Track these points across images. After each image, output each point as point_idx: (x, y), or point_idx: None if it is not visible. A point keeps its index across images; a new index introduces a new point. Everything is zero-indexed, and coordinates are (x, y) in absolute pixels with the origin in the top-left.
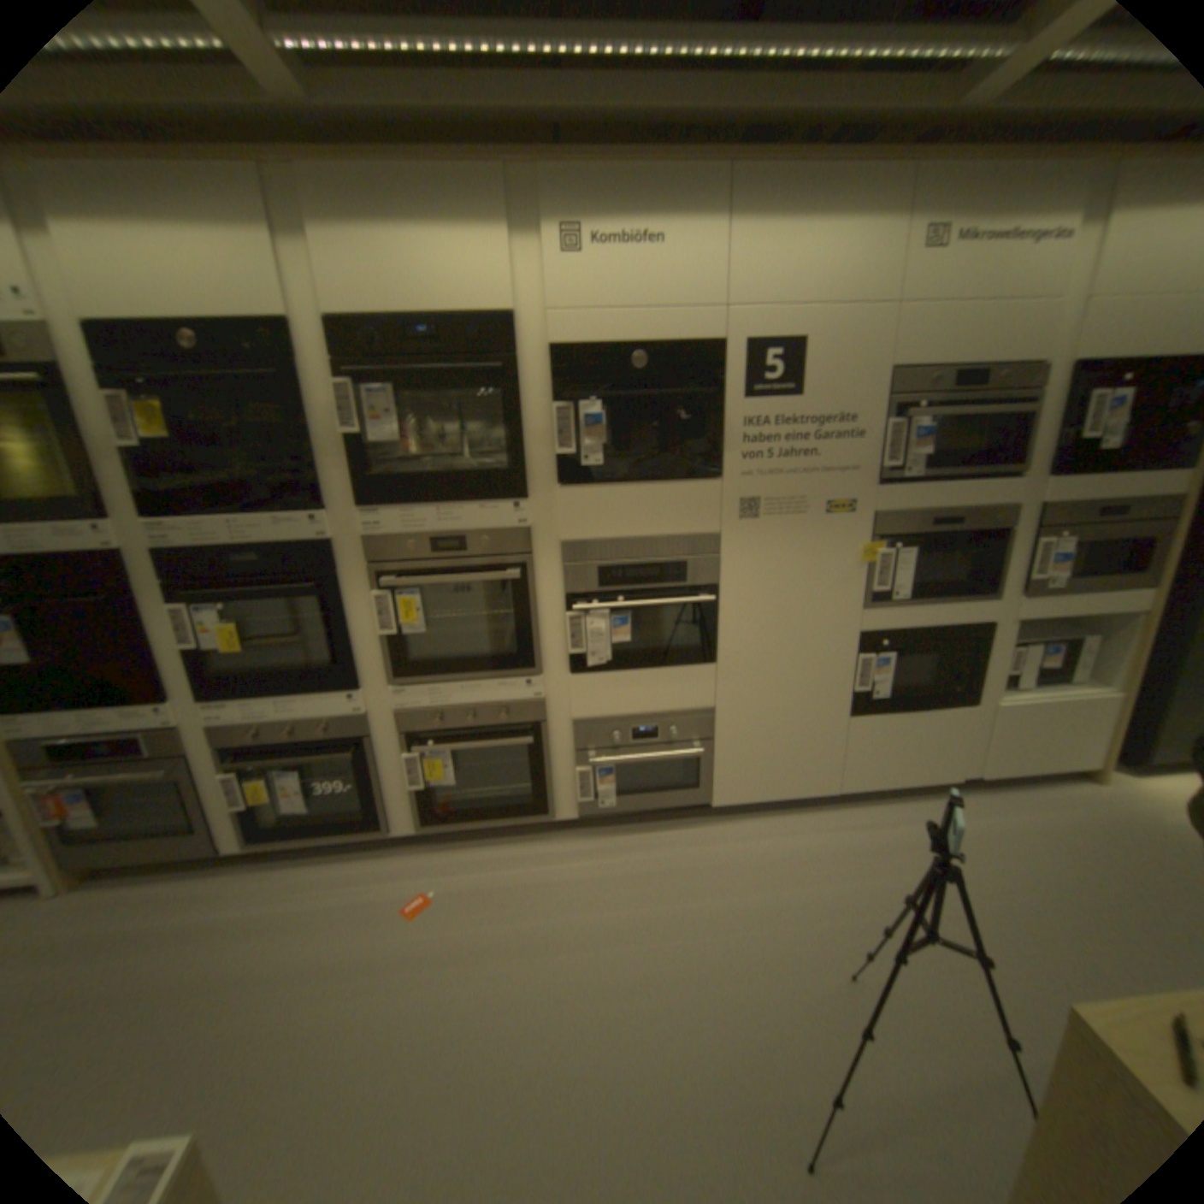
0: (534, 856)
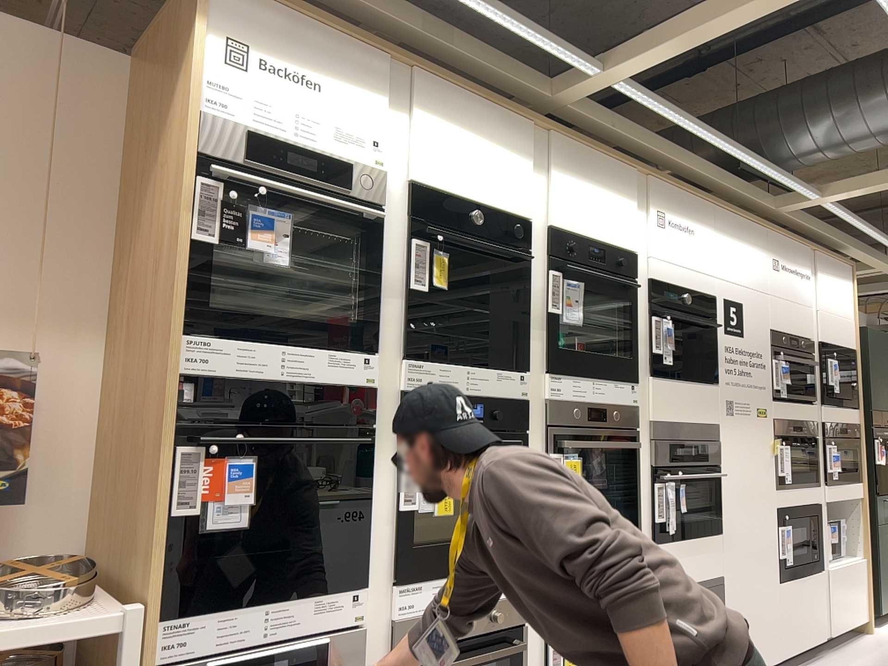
0: None
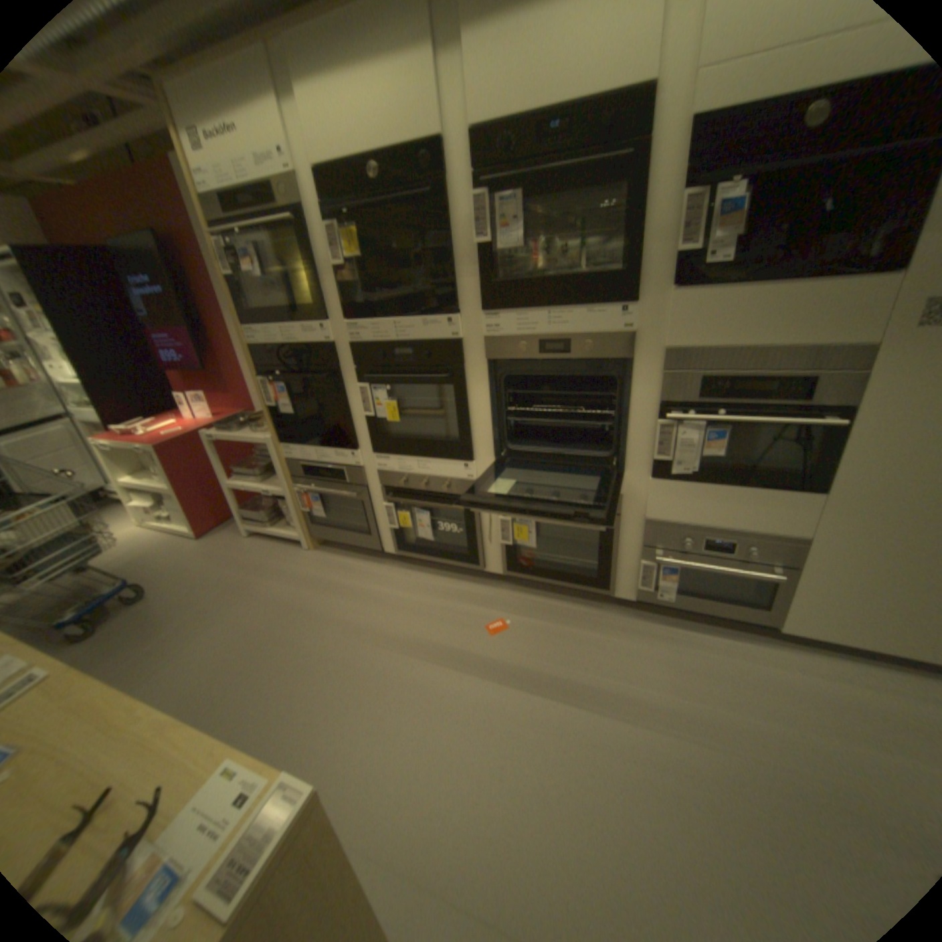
0: (592, 620)
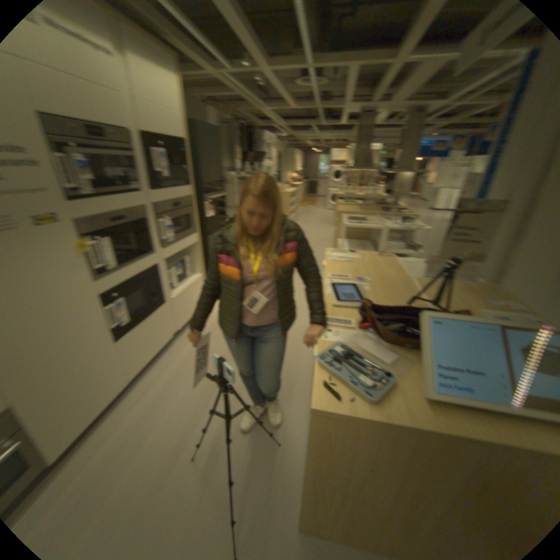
0: None
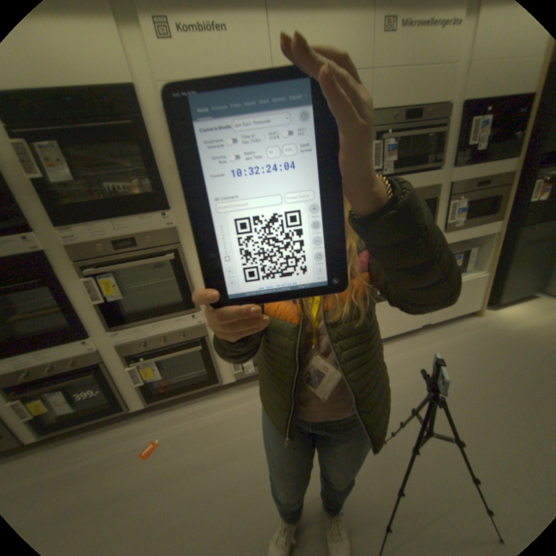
0: (213, 406)
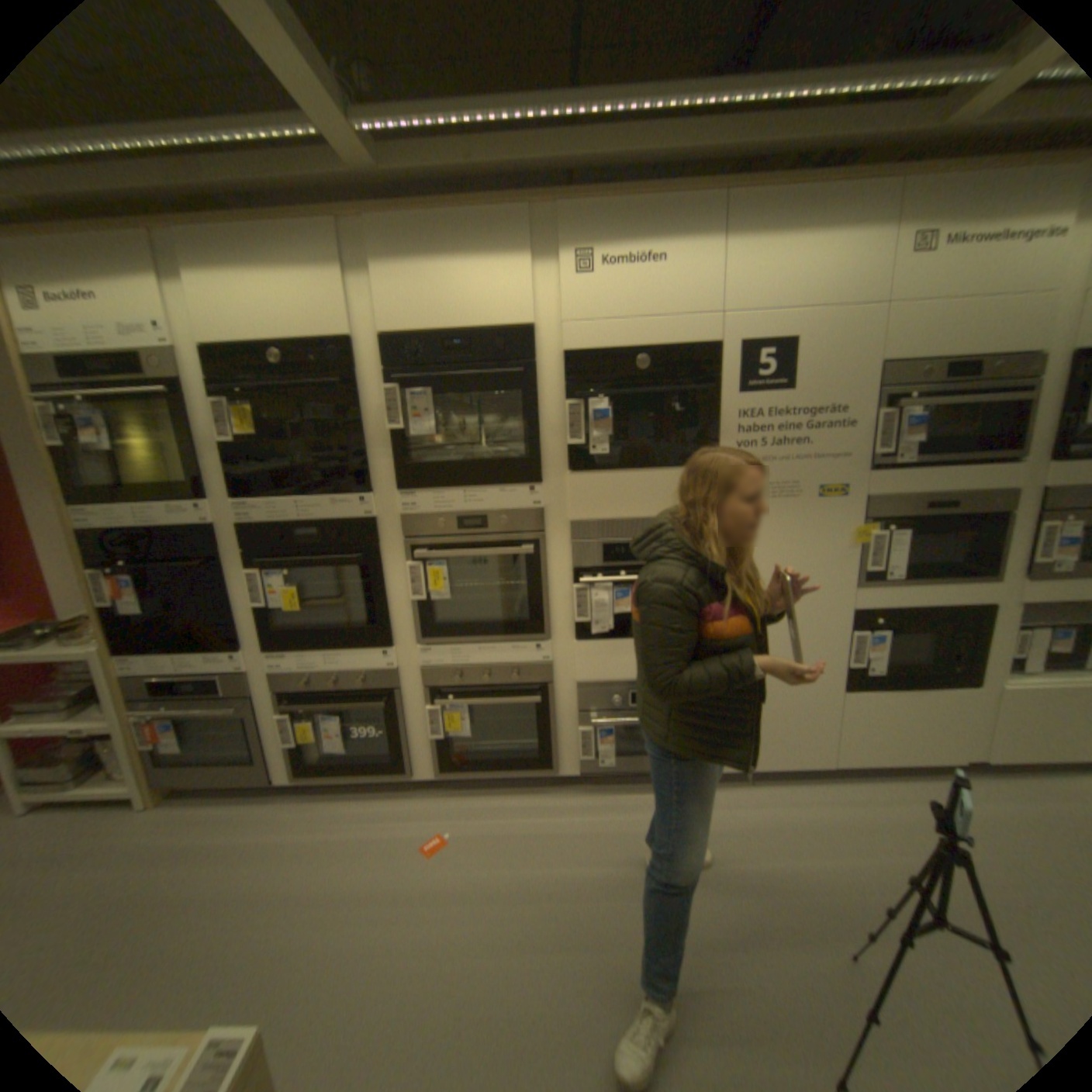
0: (538, 809)
